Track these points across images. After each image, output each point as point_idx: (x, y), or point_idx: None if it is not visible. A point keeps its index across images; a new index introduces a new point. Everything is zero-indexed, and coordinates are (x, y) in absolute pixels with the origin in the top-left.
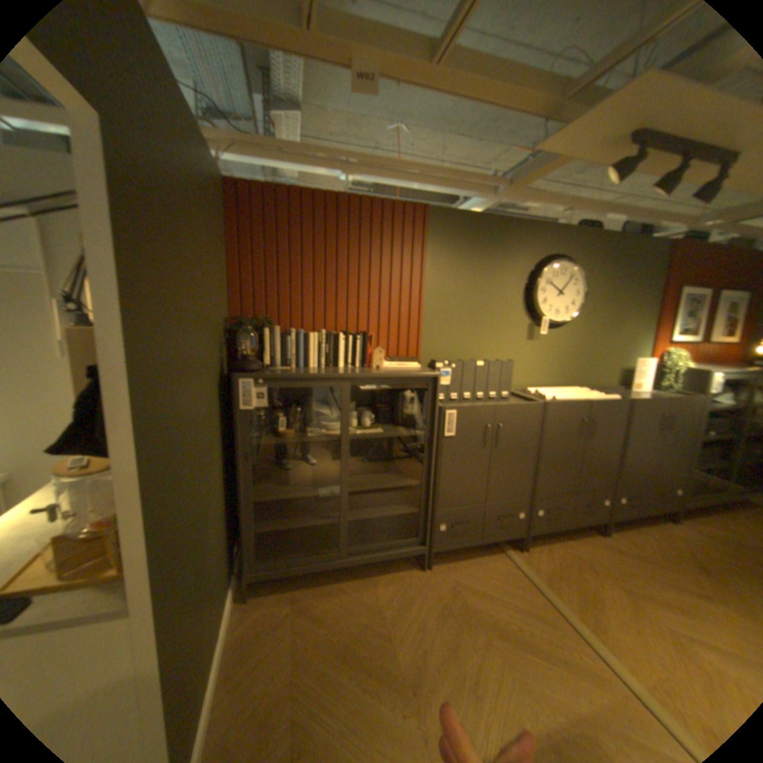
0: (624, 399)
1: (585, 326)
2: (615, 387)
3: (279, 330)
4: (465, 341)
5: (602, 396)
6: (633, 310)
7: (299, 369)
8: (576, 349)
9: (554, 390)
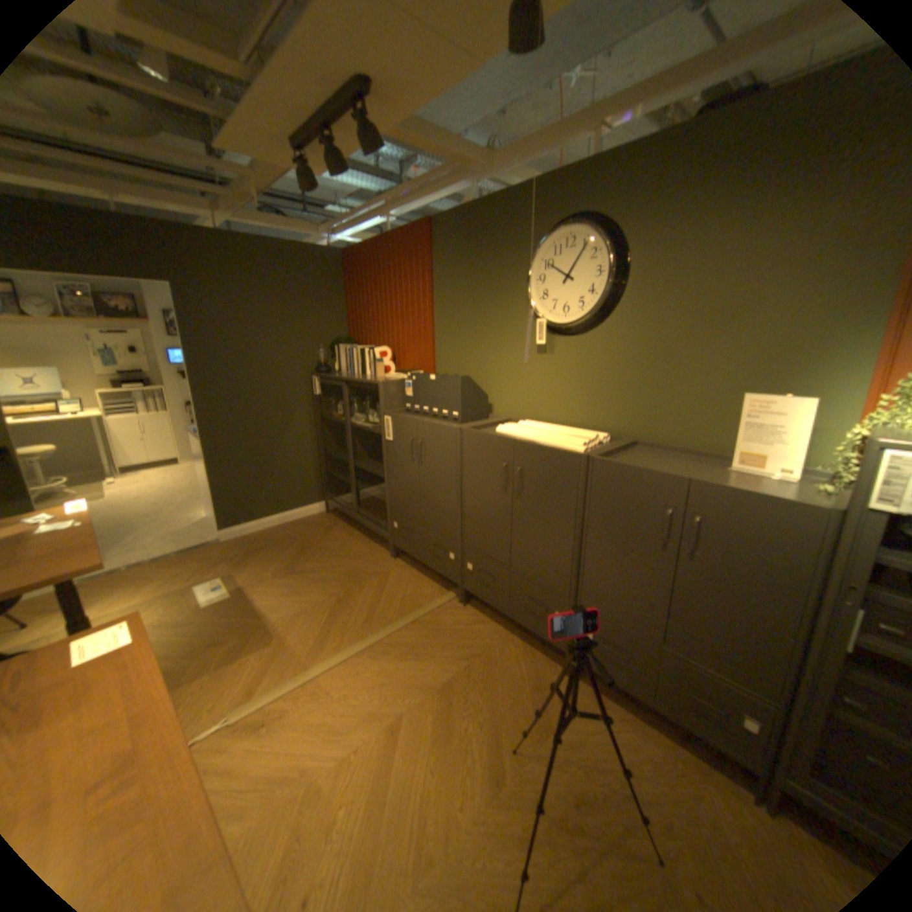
0: (577, 452)
1: (635, 327)
2: (711, 453)
3: (343, 349)
4: (470, 356)
5: (556, 441)
6: (775, 280)
7: (350, 375)
8: (620, 369)
9: (538, 426)
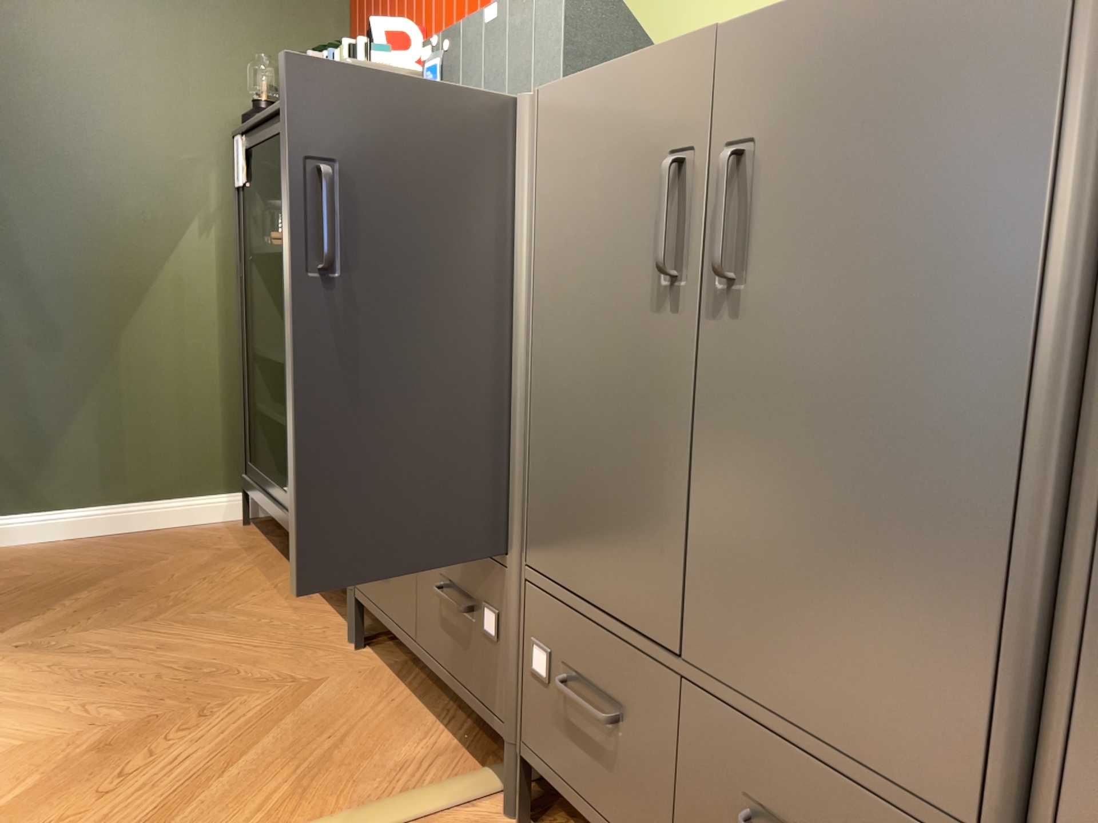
0: None
1: None
2: None
3: None
4: None
5: None
6: None
7: None
8: None
9: None
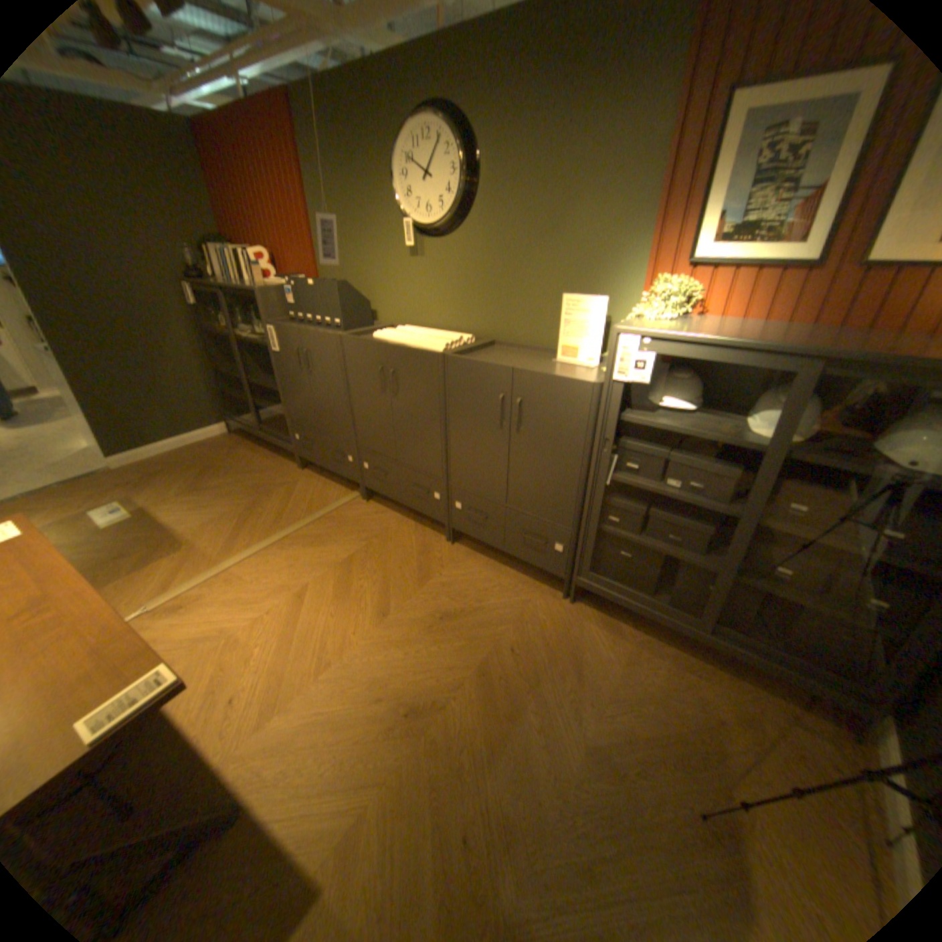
0: (435, 352)
1: (487, 230)
2: (546, 348)
3: (211, 248)
4: (349, 258)
5: (421, 343)
6: (586, 188)
7: (225, 280)
8: (479, 272)
9: (413, 330)
